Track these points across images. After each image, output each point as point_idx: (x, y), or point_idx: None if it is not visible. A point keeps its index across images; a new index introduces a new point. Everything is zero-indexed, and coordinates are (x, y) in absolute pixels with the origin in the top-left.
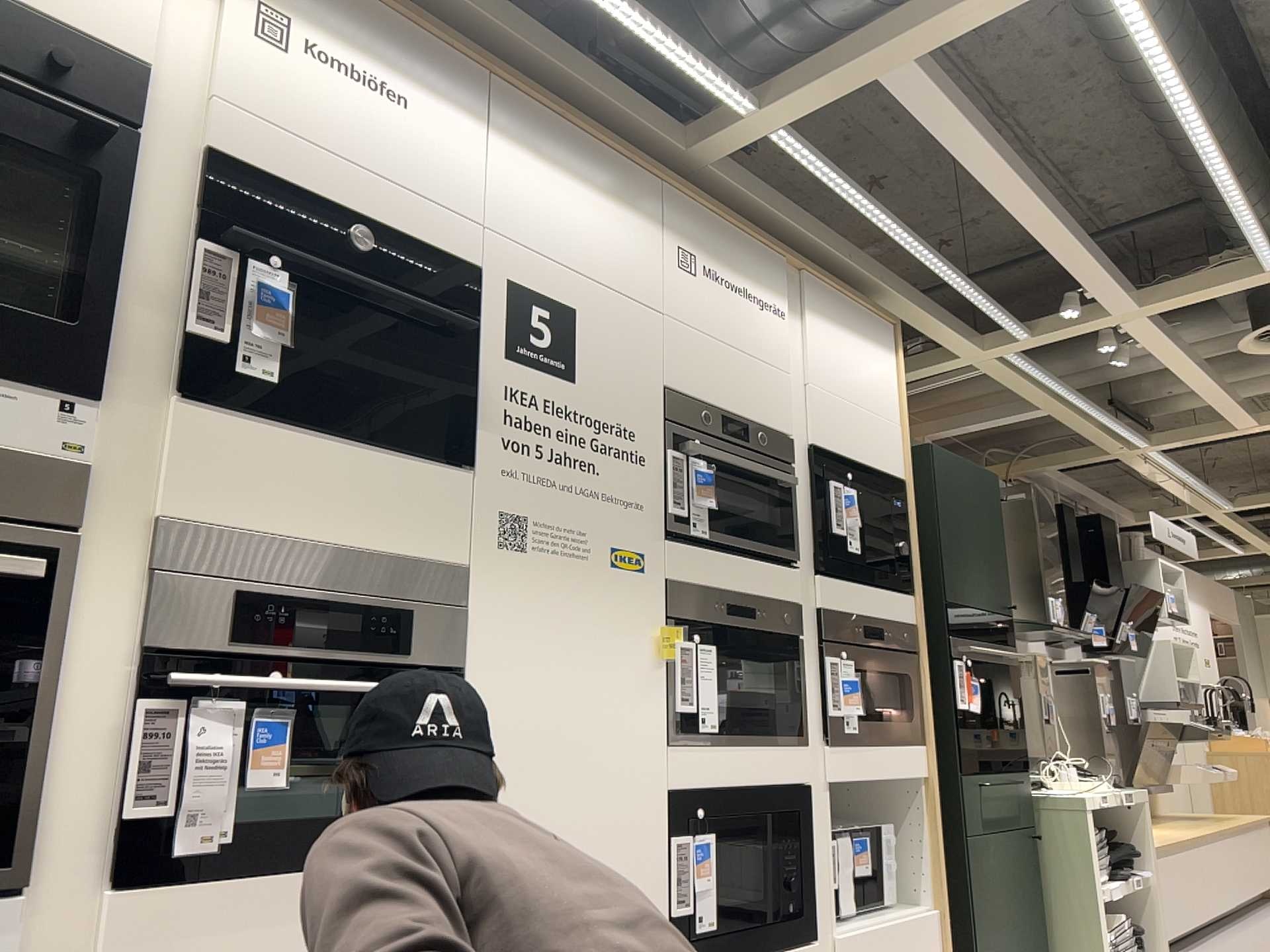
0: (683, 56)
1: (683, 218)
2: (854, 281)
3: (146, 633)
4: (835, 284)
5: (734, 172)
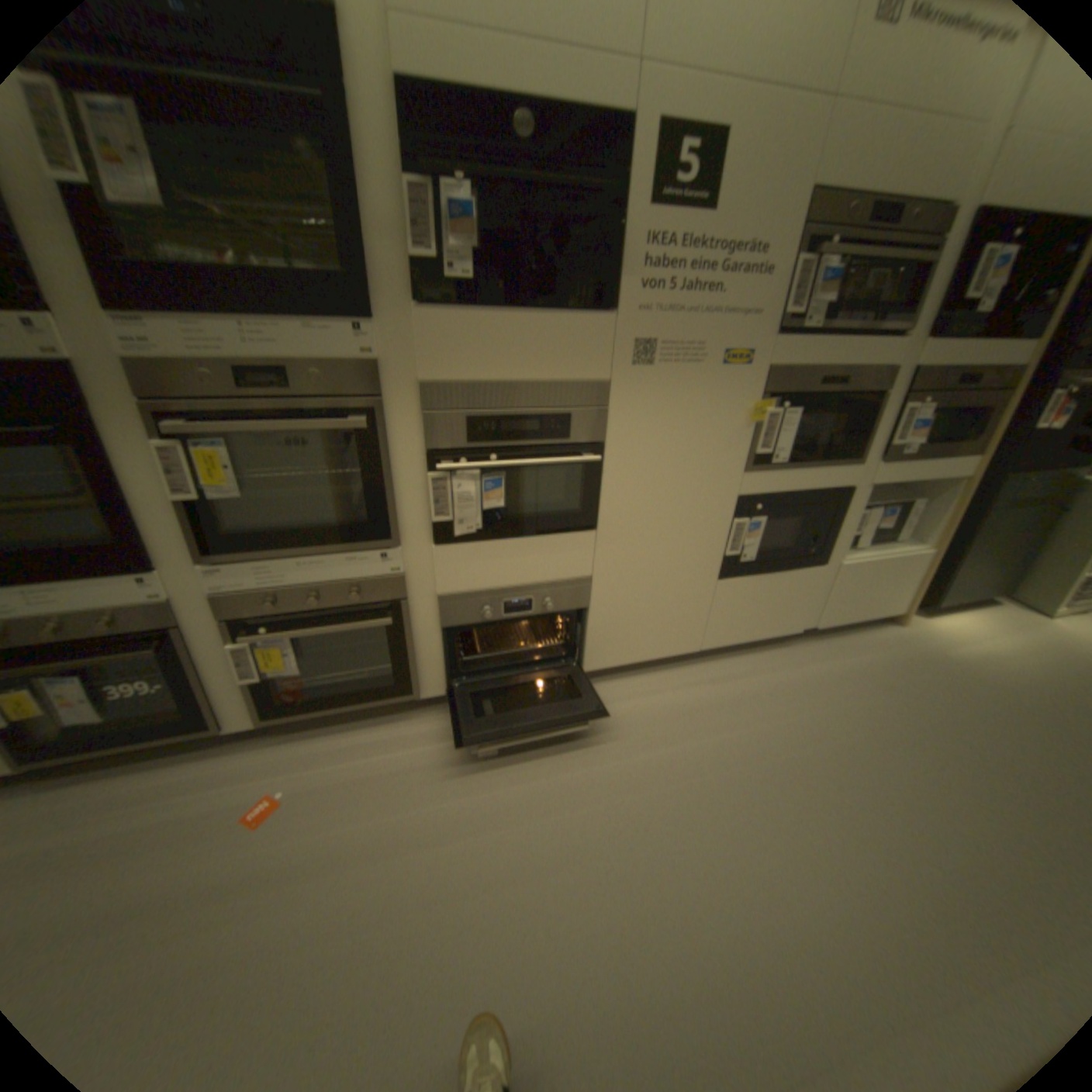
0: None
1: None
2: None
3: (425, 444)
4: None
5: None
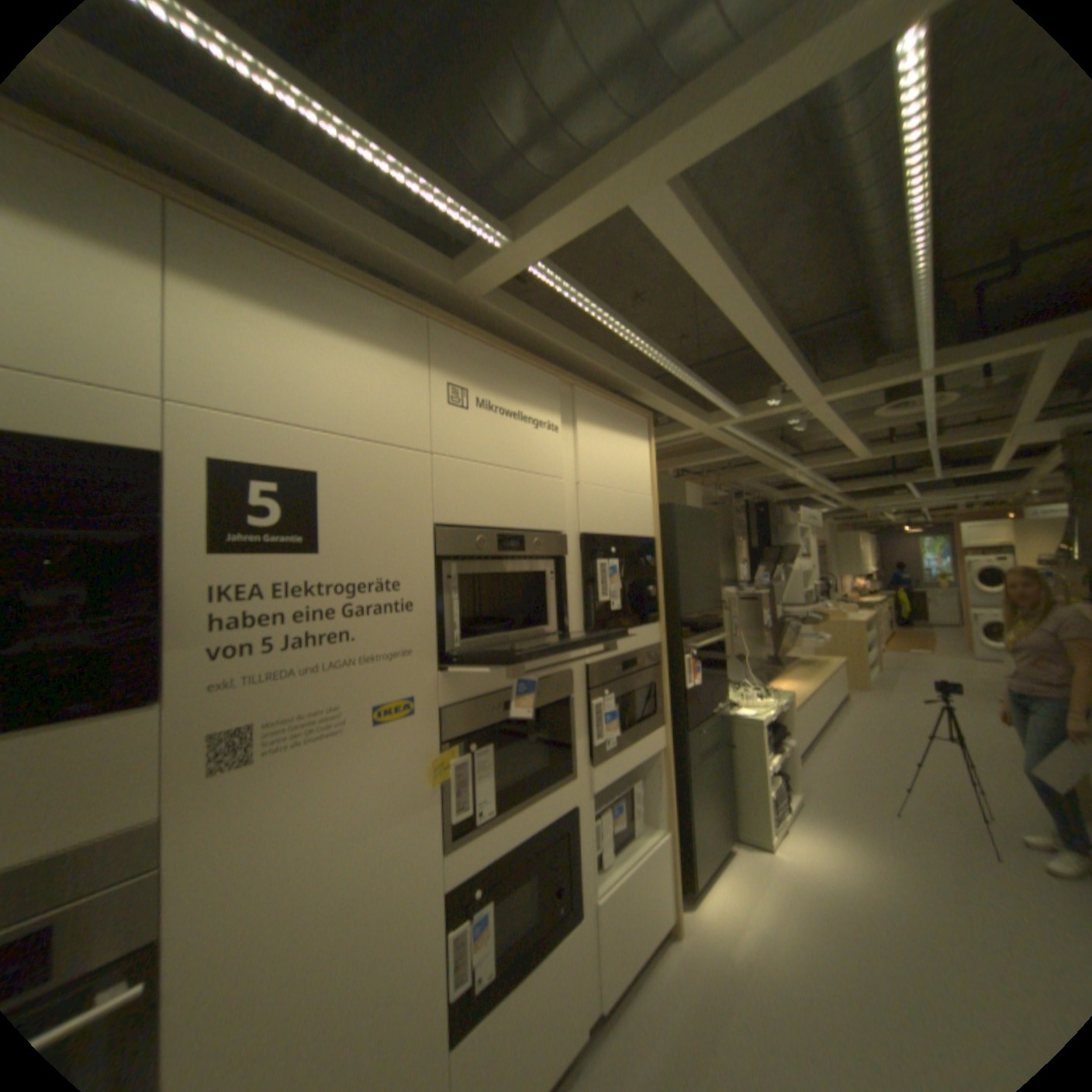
0: (419, 179)
1: (453, 354)
2: (619, 386)
3: None
4: (603, 395)
5: (508, 304)
